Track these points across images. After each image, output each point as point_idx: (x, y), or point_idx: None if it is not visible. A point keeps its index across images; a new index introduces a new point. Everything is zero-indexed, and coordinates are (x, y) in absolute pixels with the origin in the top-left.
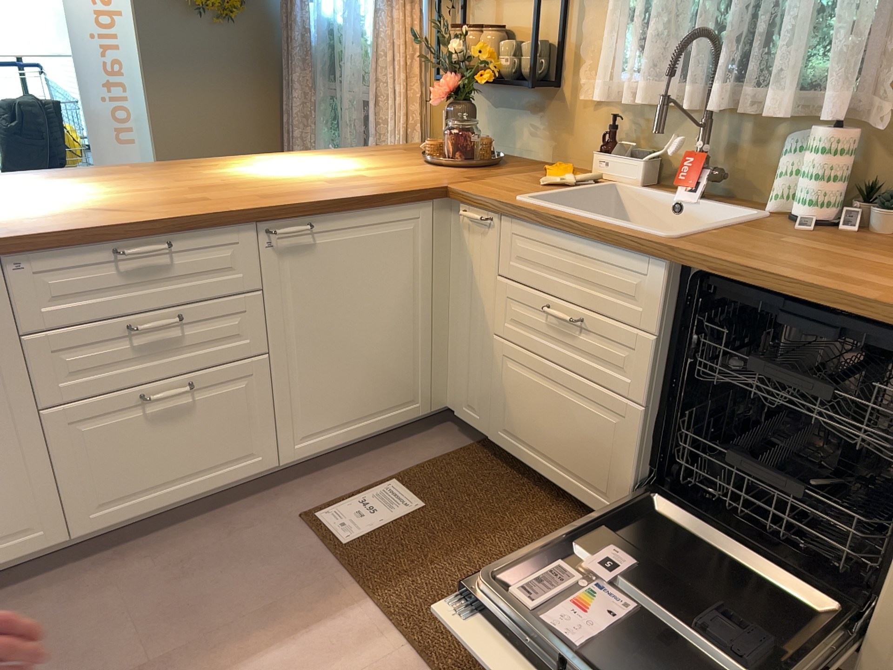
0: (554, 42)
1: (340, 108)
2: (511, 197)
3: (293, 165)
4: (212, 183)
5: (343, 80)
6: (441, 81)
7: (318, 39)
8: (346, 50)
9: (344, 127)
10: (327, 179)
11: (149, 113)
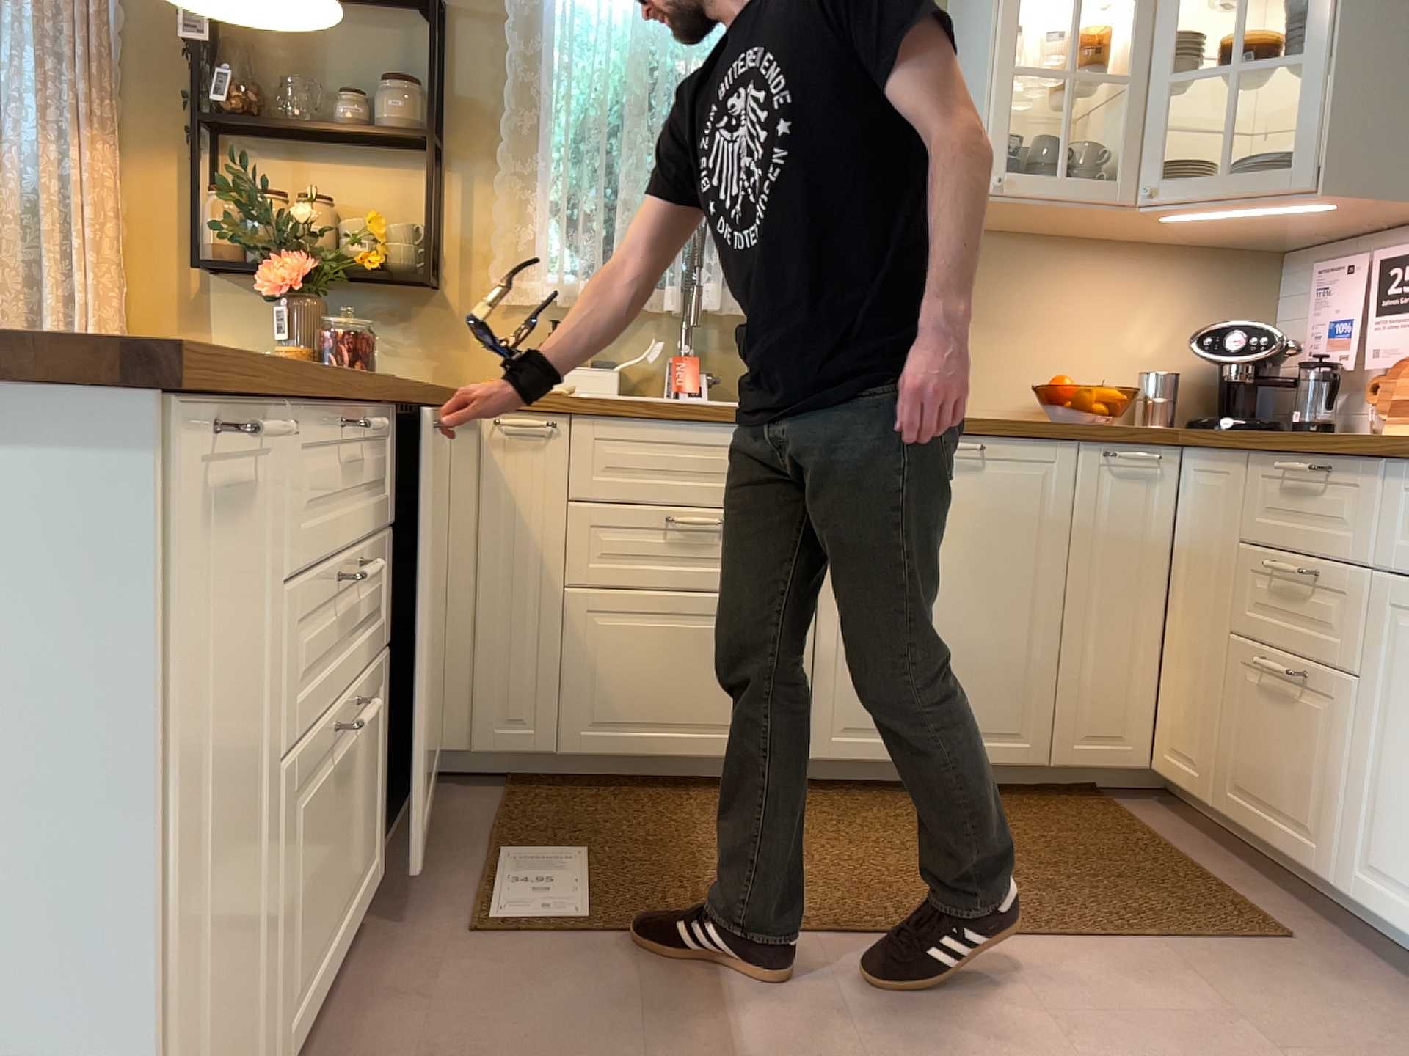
0: (426, 227)
1: None
2: (572, 395)
3: None
4: None
5: None
6: (267, 262)
7: None
8: None
9: None
10: None
11: None
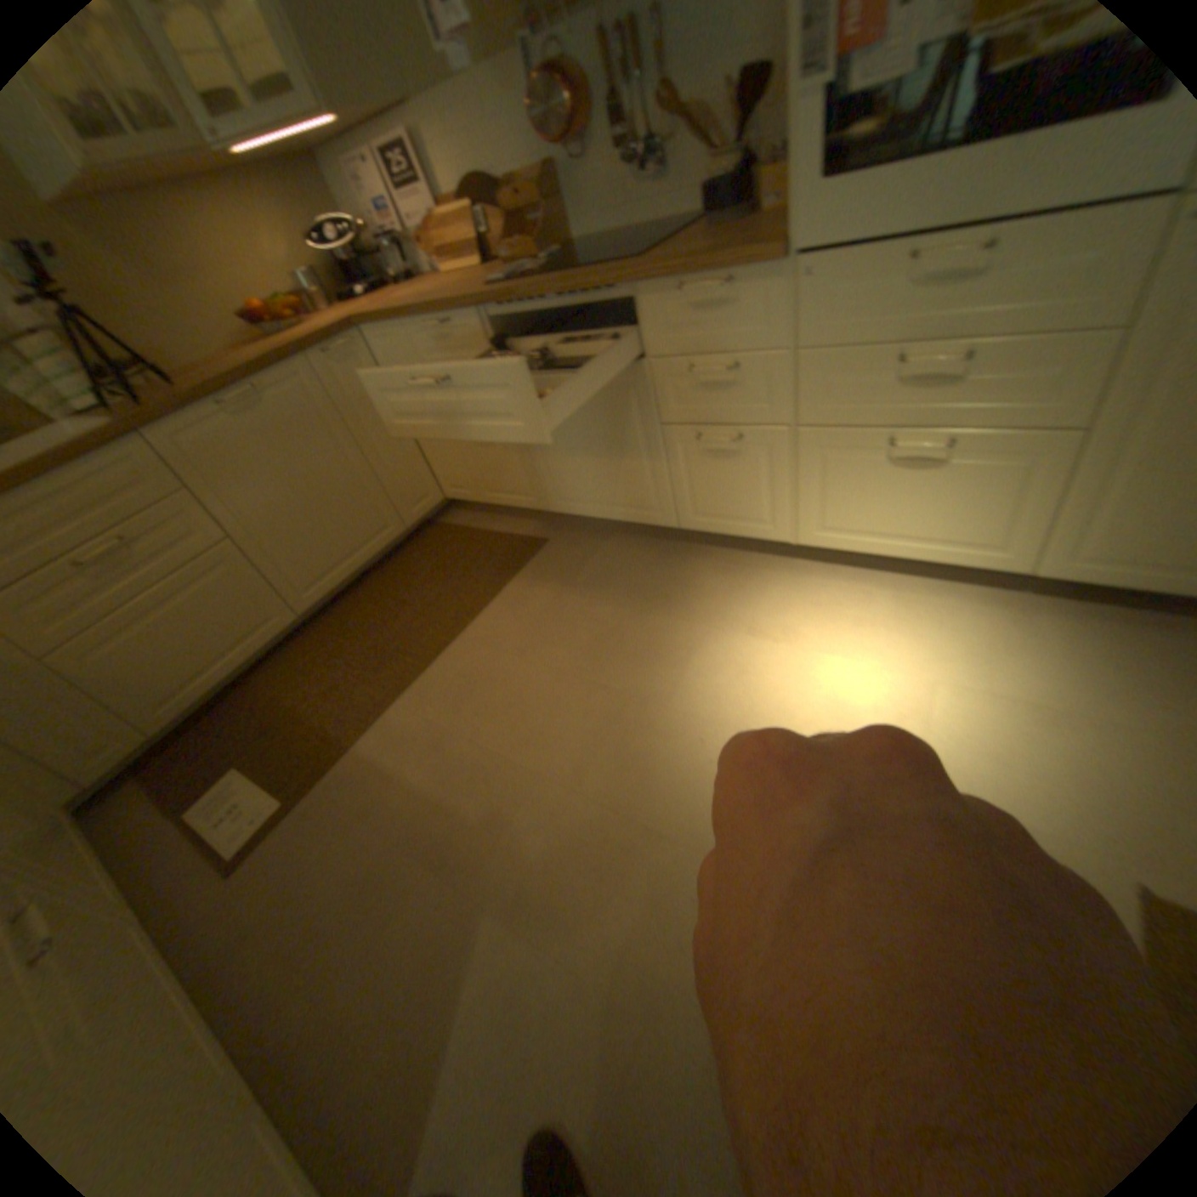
0: None
1: None
2: None
3: None
4: None
5: None
6: None
7: None
8: None
9: None
10: None
11: None
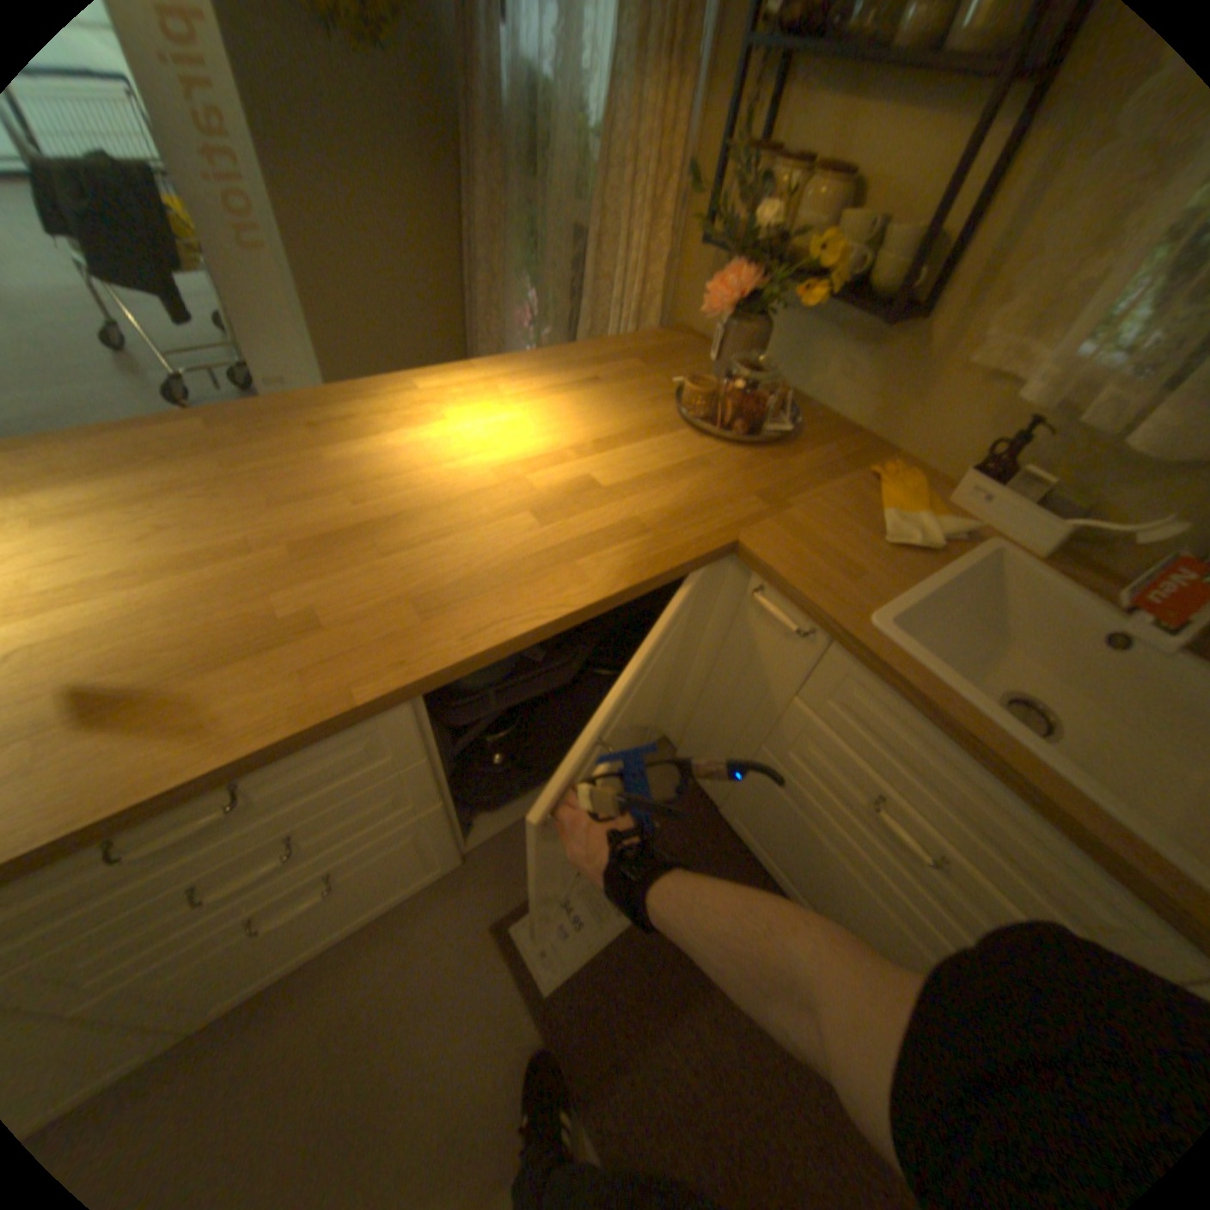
0: (958, 221)
1: (542, 224)
2: (865, 614)
3: (478, 420)
4: (336, 513)
5: (549, 185)
6: (729, 265)
7: (511, 94)
8: (555, 125)
9: (546, 262)
10: (537, 498)
11: (271, 204)
